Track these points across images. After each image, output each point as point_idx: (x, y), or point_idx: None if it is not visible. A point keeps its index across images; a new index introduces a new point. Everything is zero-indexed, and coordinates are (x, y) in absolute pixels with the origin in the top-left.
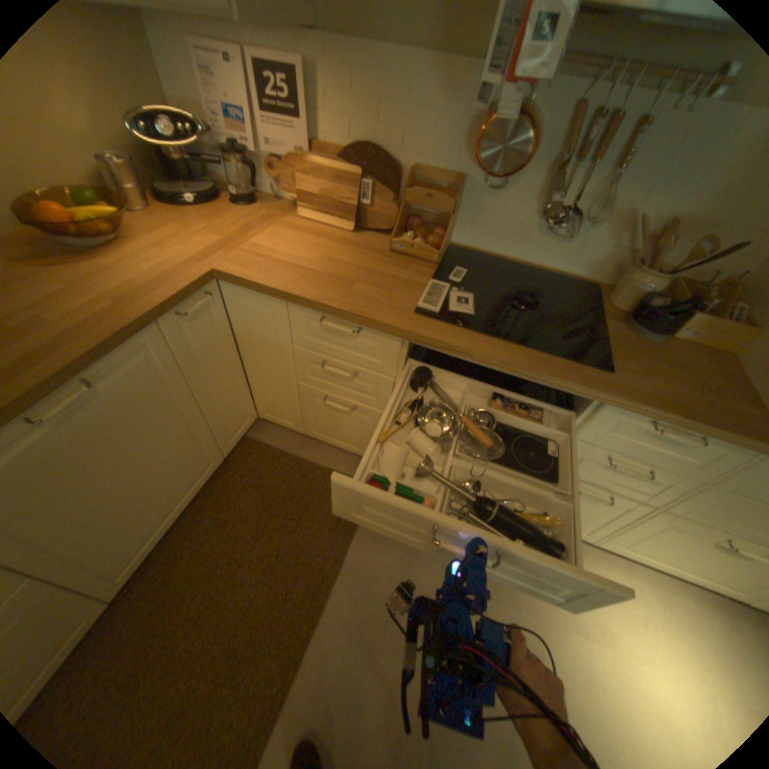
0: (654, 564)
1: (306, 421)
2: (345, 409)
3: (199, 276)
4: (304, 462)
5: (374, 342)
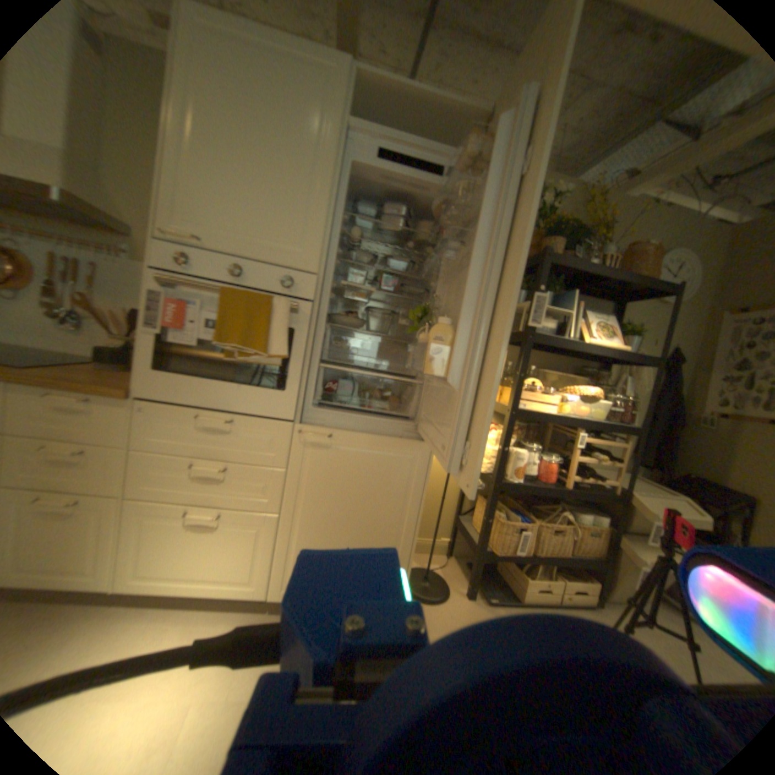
0: (169, 593)
1: None
2: None
3: None
4: None
5: None
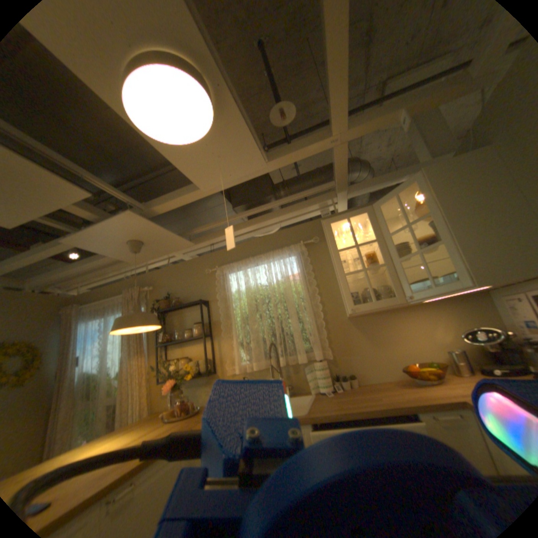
0: None
1: None
2: None
3: (456, 402)
4: None
5: None
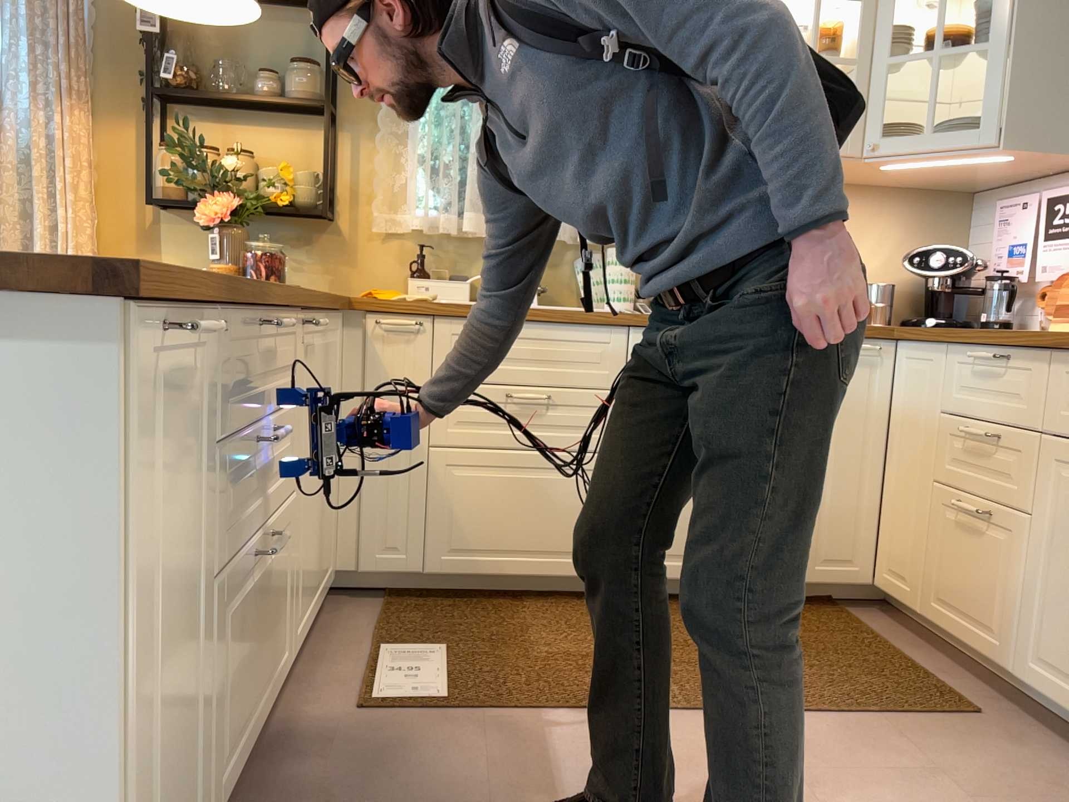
0: None
1: (929, 575)
2: (974, 510)
3: (880, 327)
4: (895, 650)
5: (1024, 376)
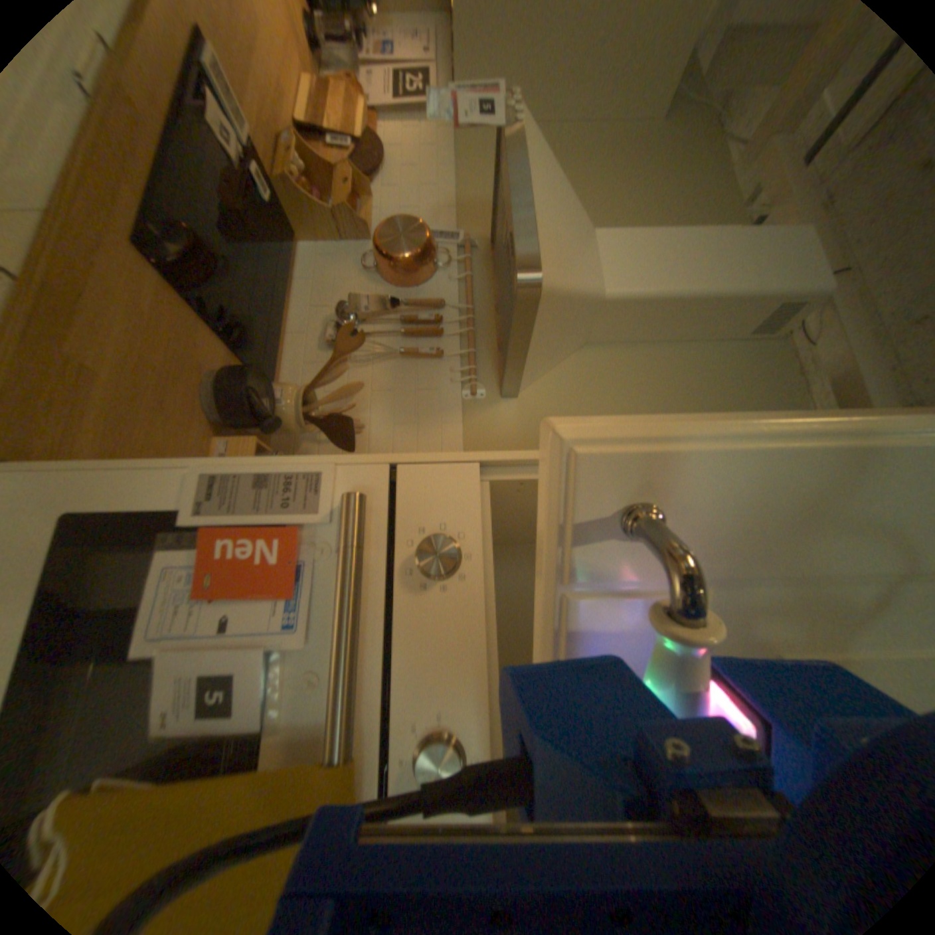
0: None
1: None
2: None
3: None
4: None
5: None
